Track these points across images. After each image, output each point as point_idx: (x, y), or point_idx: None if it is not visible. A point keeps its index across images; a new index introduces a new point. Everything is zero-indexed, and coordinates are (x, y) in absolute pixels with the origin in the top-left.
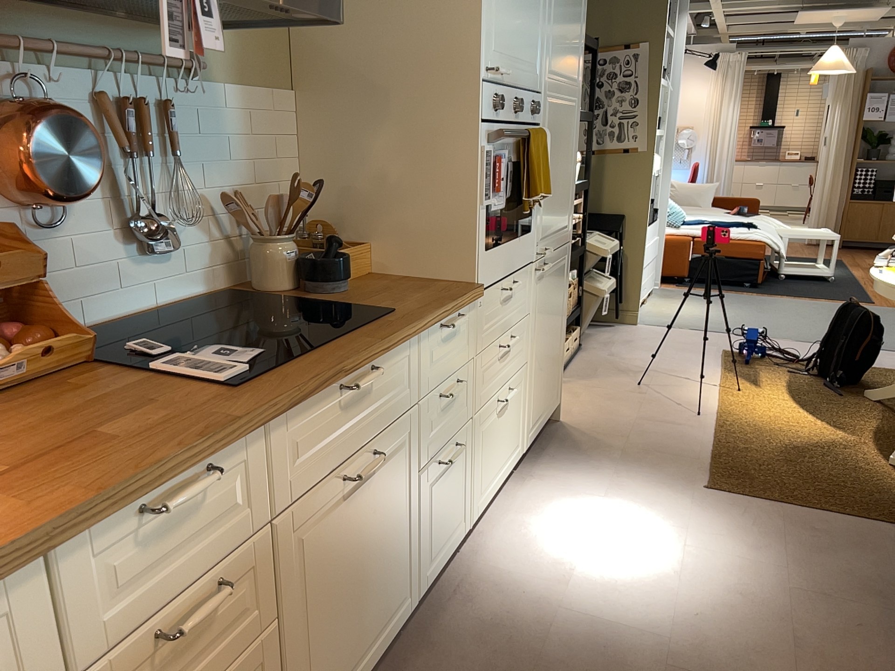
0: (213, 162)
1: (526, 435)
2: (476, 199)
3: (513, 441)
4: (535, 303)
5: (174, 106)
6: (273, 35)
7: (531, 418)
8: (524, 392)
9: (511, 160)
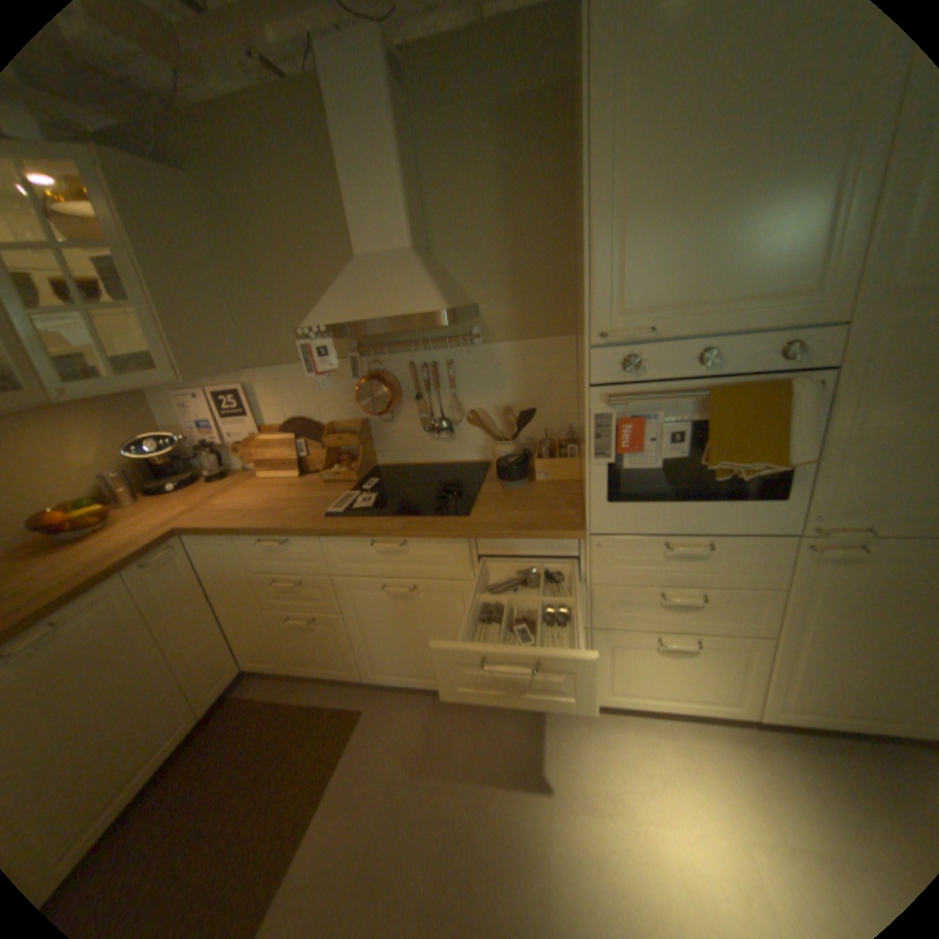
0: (487, 390)
1: (768, 708)
2: (585, 455)
3: (713, 693)
4: (805, 585)
5: (450, 363)
6: (553, 297)
7: (790, 700)
8: (762, 666)
9: (686, 419)
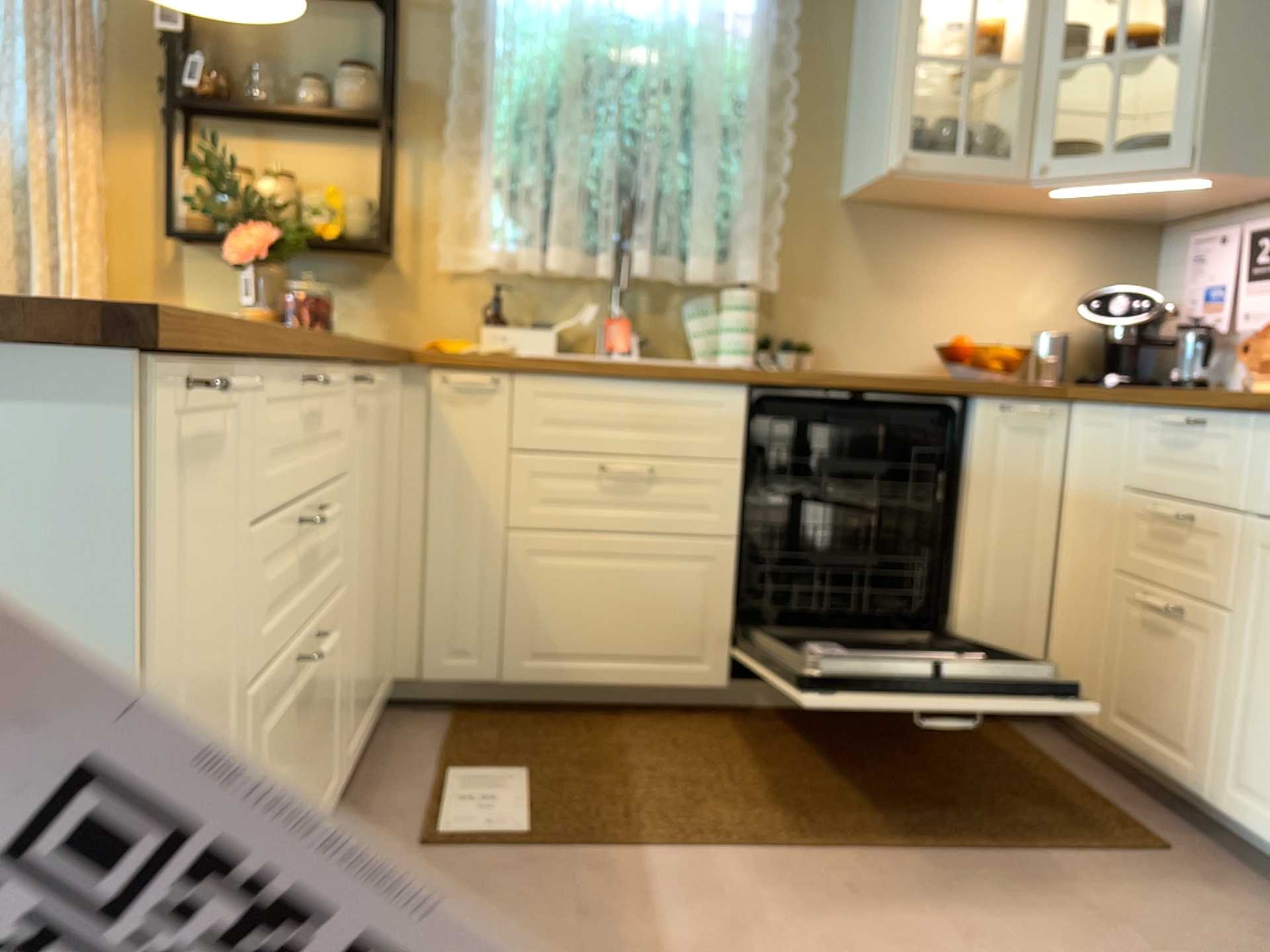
0: None
1: None
2: None
3: None
4: None
5: None
6: None
7: None
8: None
9: None
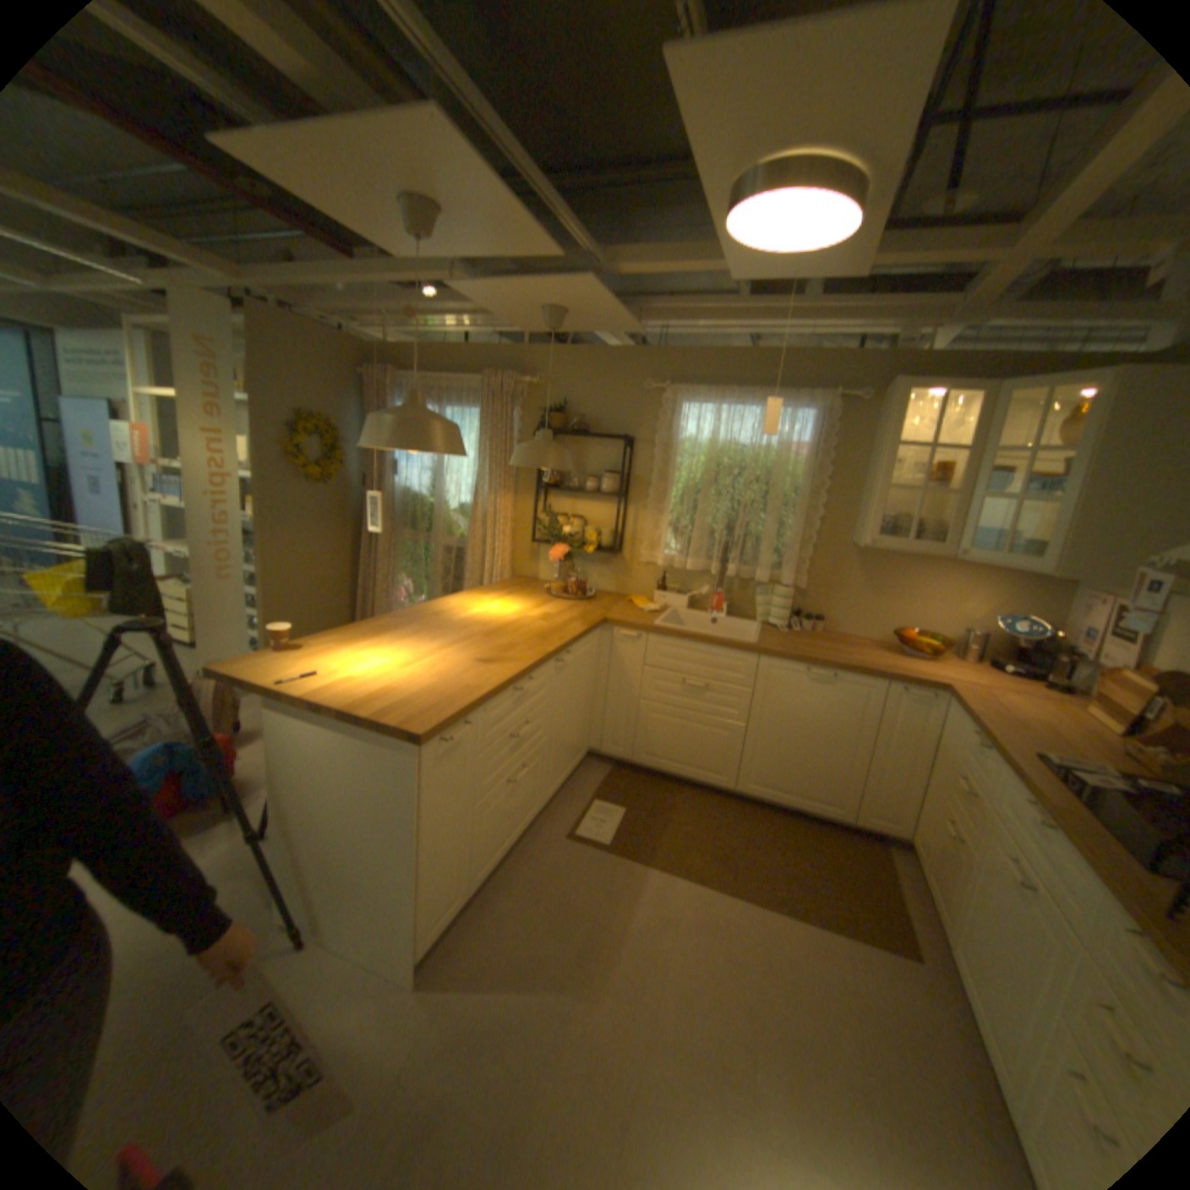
0: None
1: None
2: None
3: None
4: None
5: None
6: None
7: None
8: None
9: None
